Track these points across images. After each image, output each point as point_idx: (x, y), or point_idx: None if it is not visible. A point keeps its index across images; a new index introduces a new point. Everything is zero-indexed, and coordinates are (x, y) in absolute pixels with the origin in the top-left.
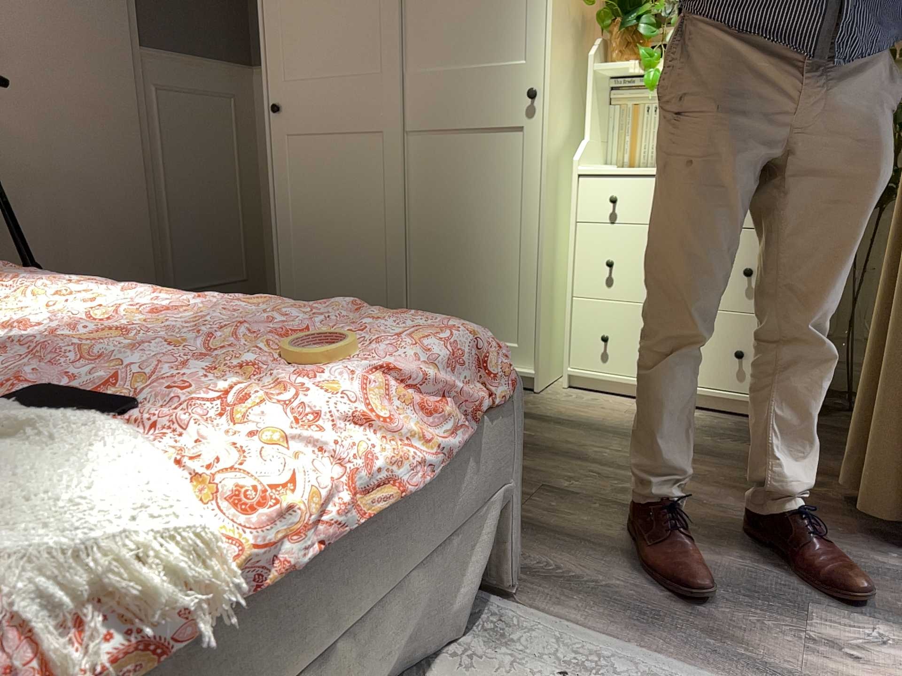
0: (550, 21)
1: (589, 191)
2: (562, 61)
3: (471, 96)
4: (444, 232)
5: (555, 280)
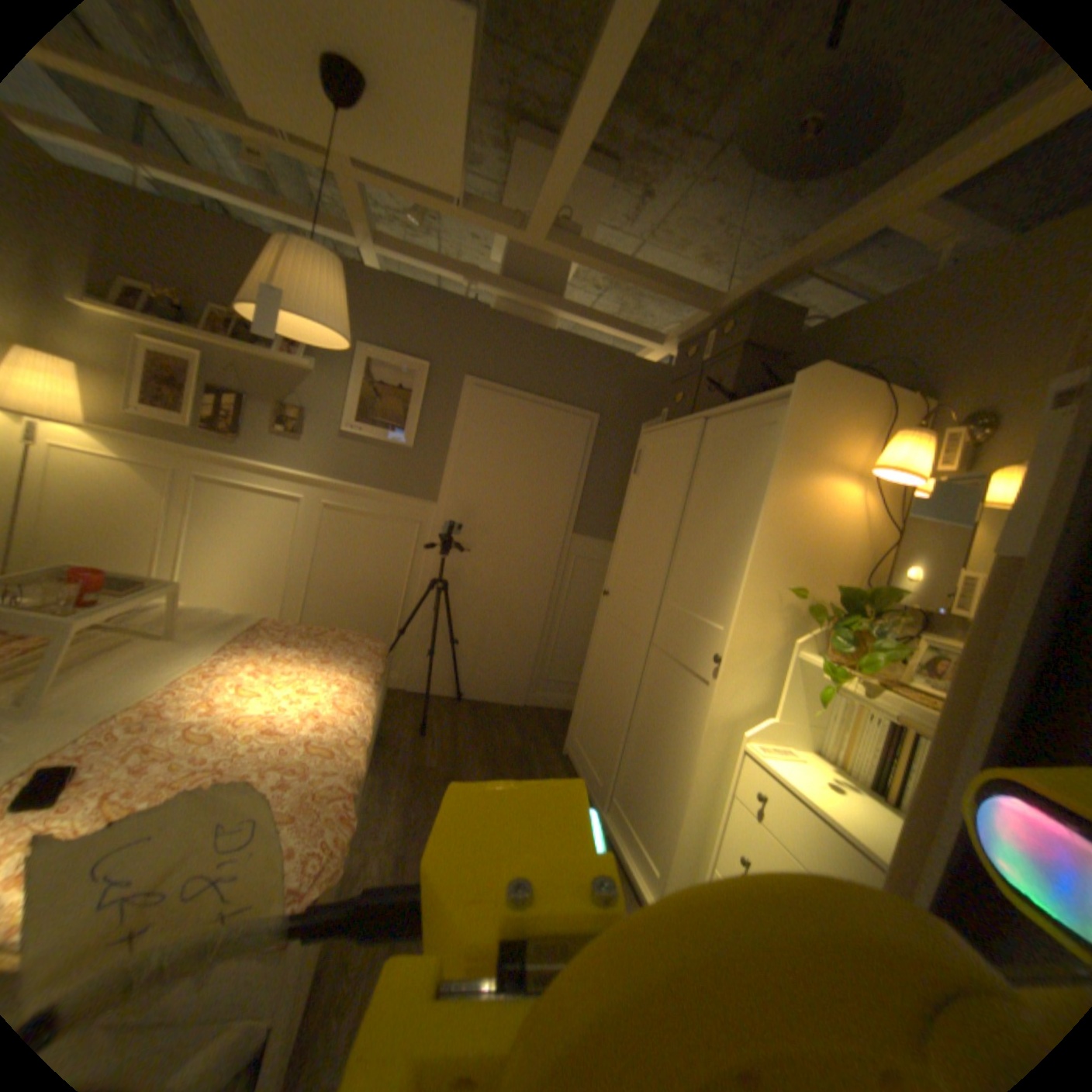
0: (741, 604)
1: (749, 772)
2: (760, 639)
3: (688, 638)
4: (648, 734)
5: (707, 836)
